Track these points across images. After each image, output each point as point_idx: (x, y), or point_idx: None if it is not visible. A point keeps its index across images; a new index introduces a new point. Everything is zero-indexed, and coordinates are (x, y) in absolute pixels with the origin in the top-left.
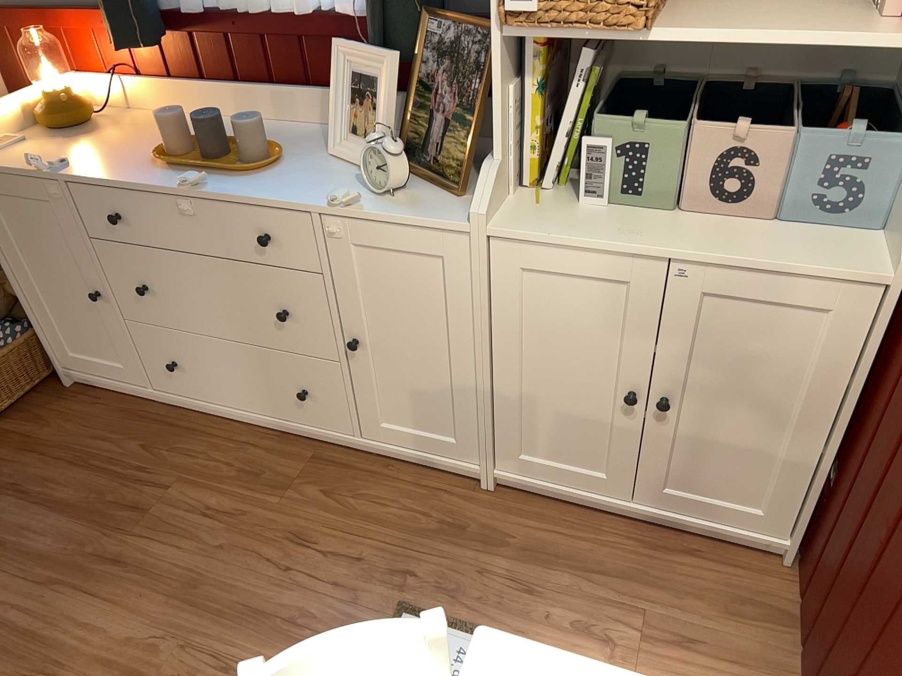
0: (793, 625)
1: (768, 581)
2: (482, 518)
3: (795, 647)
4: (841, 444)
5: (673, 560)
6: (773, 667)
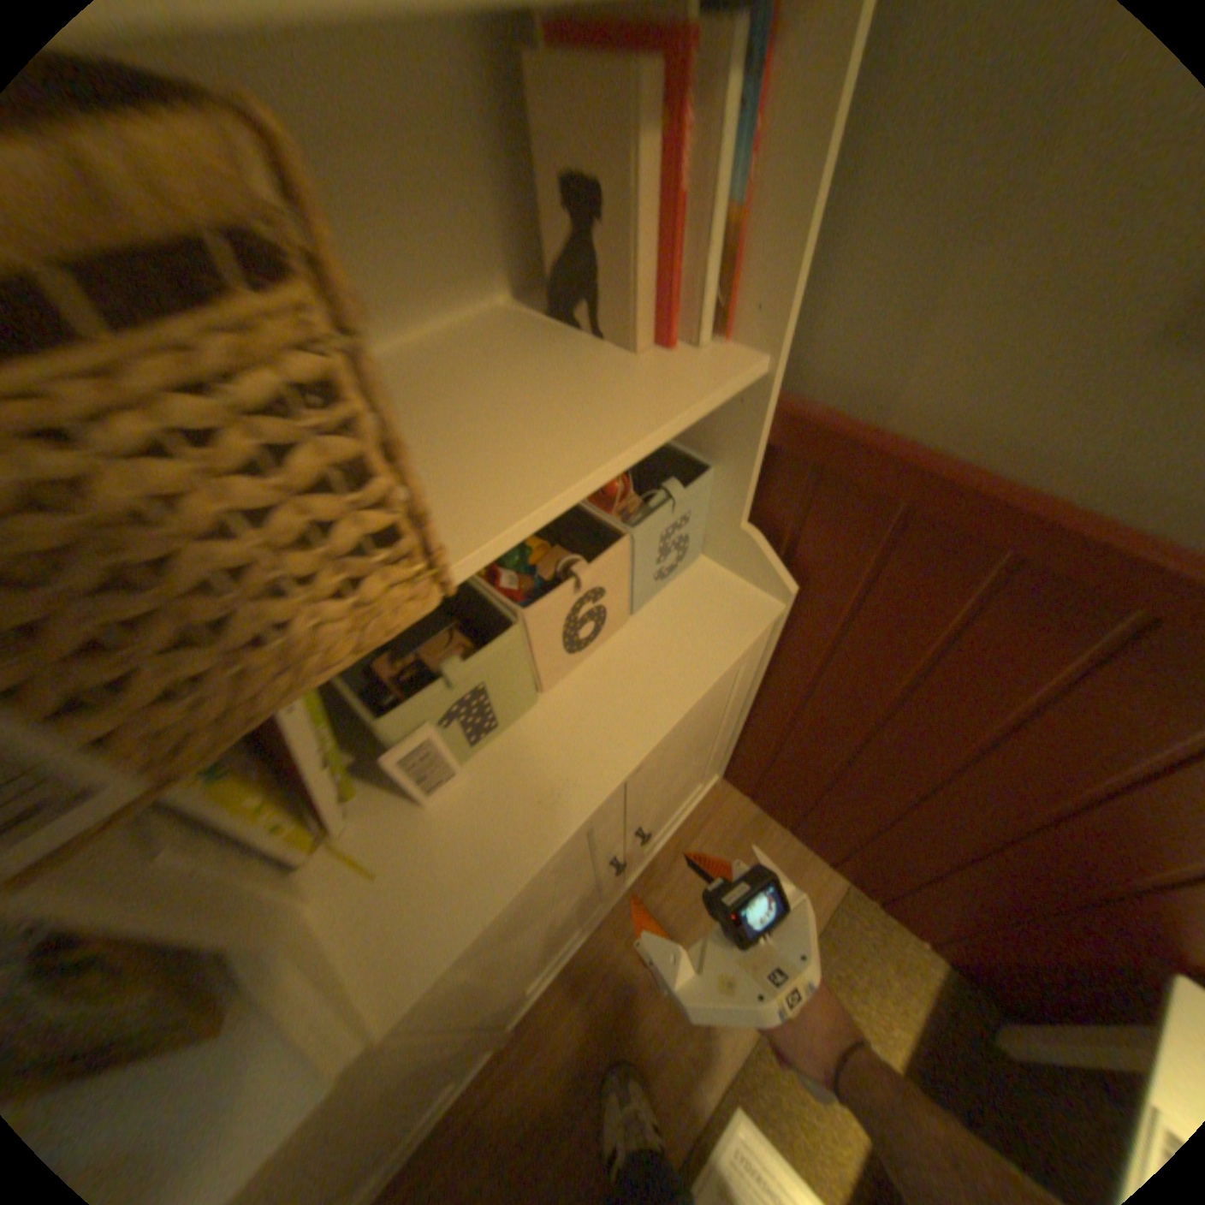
0: (775, 824)
1: (730, 811)
2: (545, 1076)
3: (793, 839)
4: (755, 713)
5: (683, 878)
6: (804, 869)
